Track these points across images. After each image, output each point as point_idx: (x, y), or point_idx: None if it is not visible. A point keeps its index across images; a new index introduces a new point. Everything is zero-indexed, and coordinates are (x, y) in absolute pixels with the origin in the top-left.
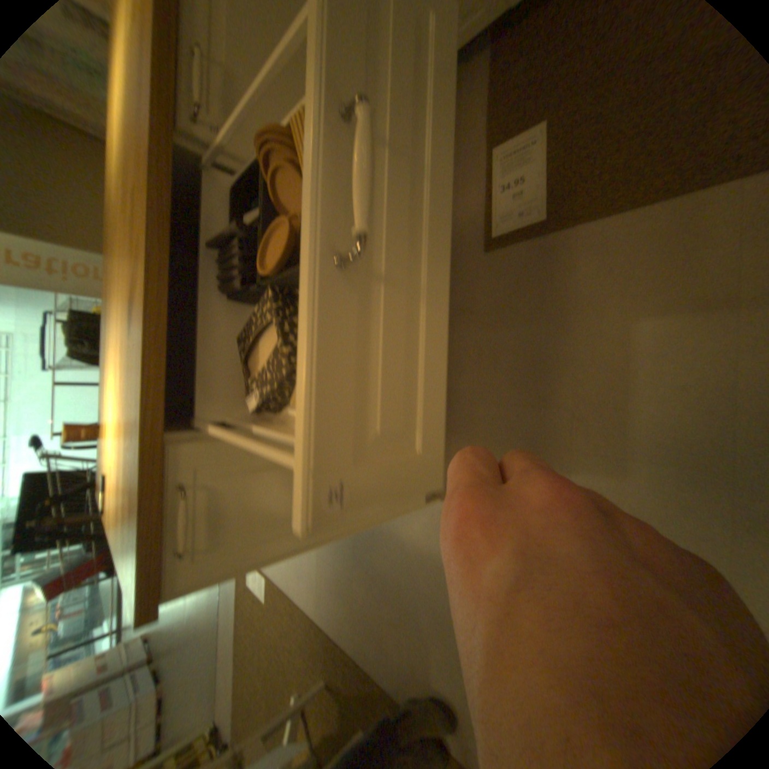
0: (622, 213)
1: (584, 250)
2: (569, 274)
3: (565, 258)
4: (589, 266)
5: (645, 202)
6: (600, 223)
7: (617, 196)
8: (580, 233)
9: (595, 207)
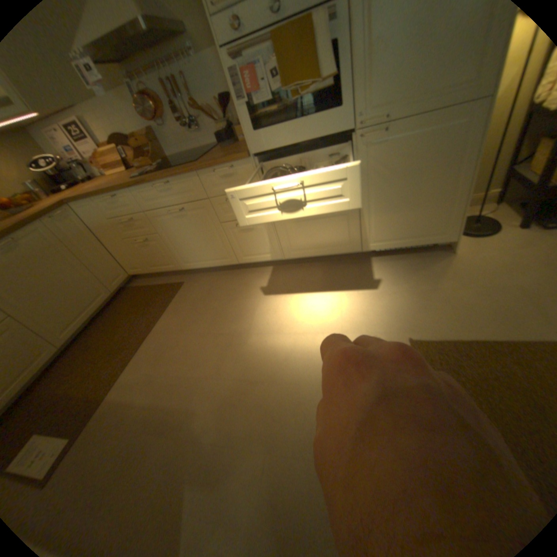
0: (99, 405)
1: (97, 422)
2: (100, 431)
3: (93, 432)
4: (105, 421)
5: (103, 397)
6: (94, 414)
7: (91, 406)
8: (90, 423)
9: (87, 415)
